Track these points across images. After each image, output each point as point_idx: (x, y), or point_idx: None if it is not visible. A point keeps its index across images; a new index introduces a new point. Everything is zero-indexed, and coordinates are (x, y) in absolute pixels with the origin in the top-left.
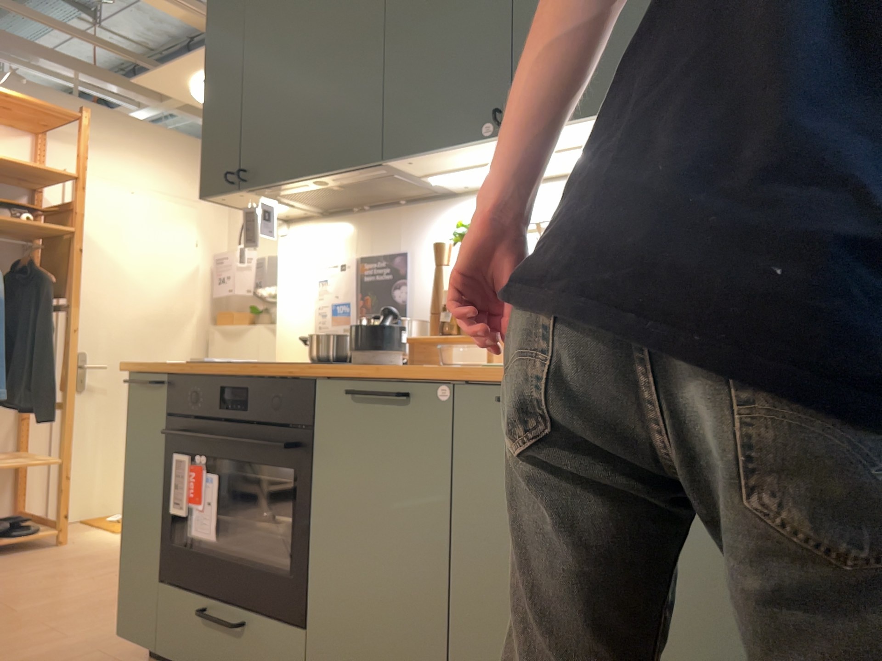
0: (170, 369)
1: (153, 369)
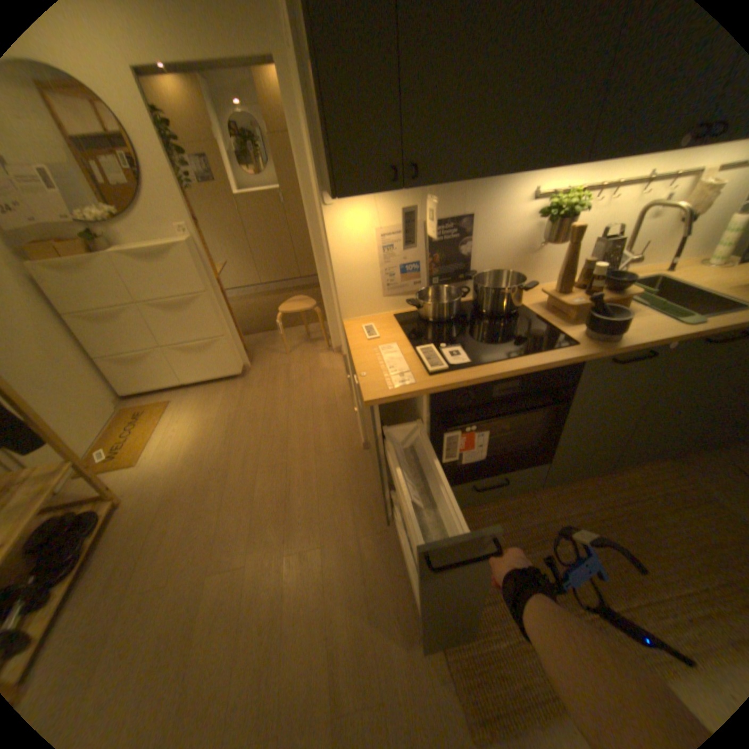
0: (428, 388)
1: (414, 394)
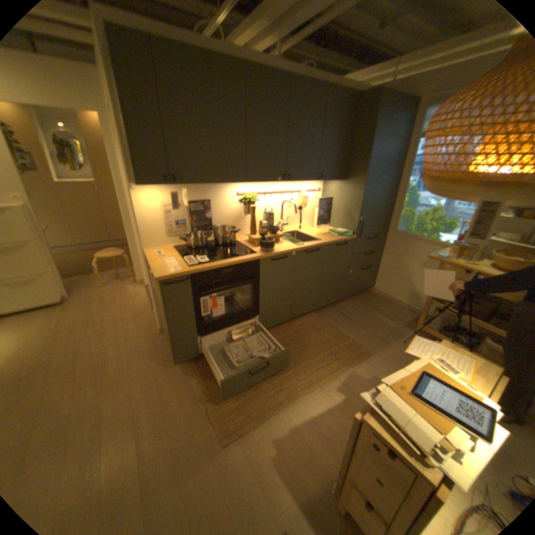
0: (188, 272)
1: (181, 275)
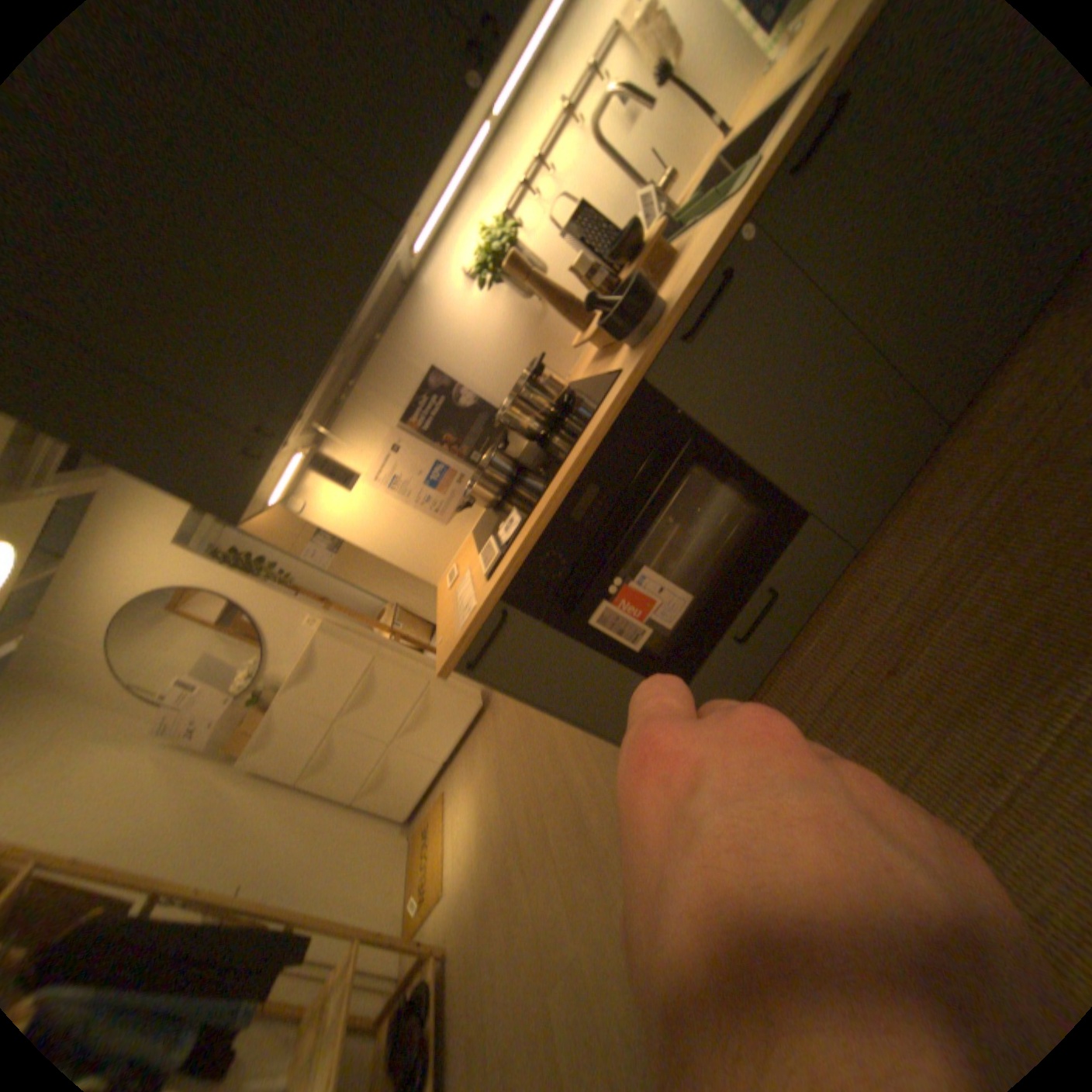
0: (493, 592)
1: (481, 615)
